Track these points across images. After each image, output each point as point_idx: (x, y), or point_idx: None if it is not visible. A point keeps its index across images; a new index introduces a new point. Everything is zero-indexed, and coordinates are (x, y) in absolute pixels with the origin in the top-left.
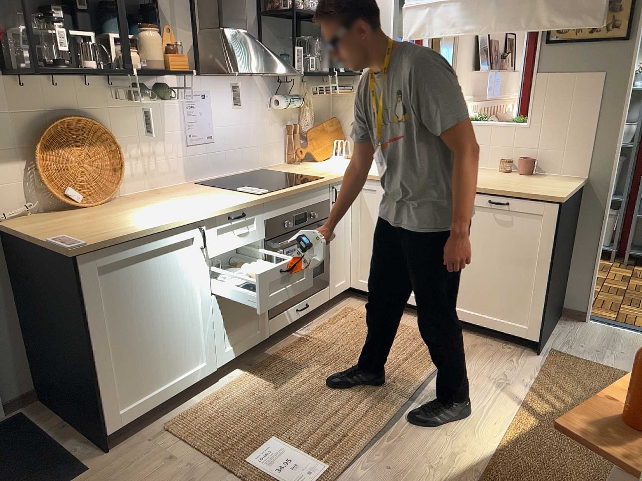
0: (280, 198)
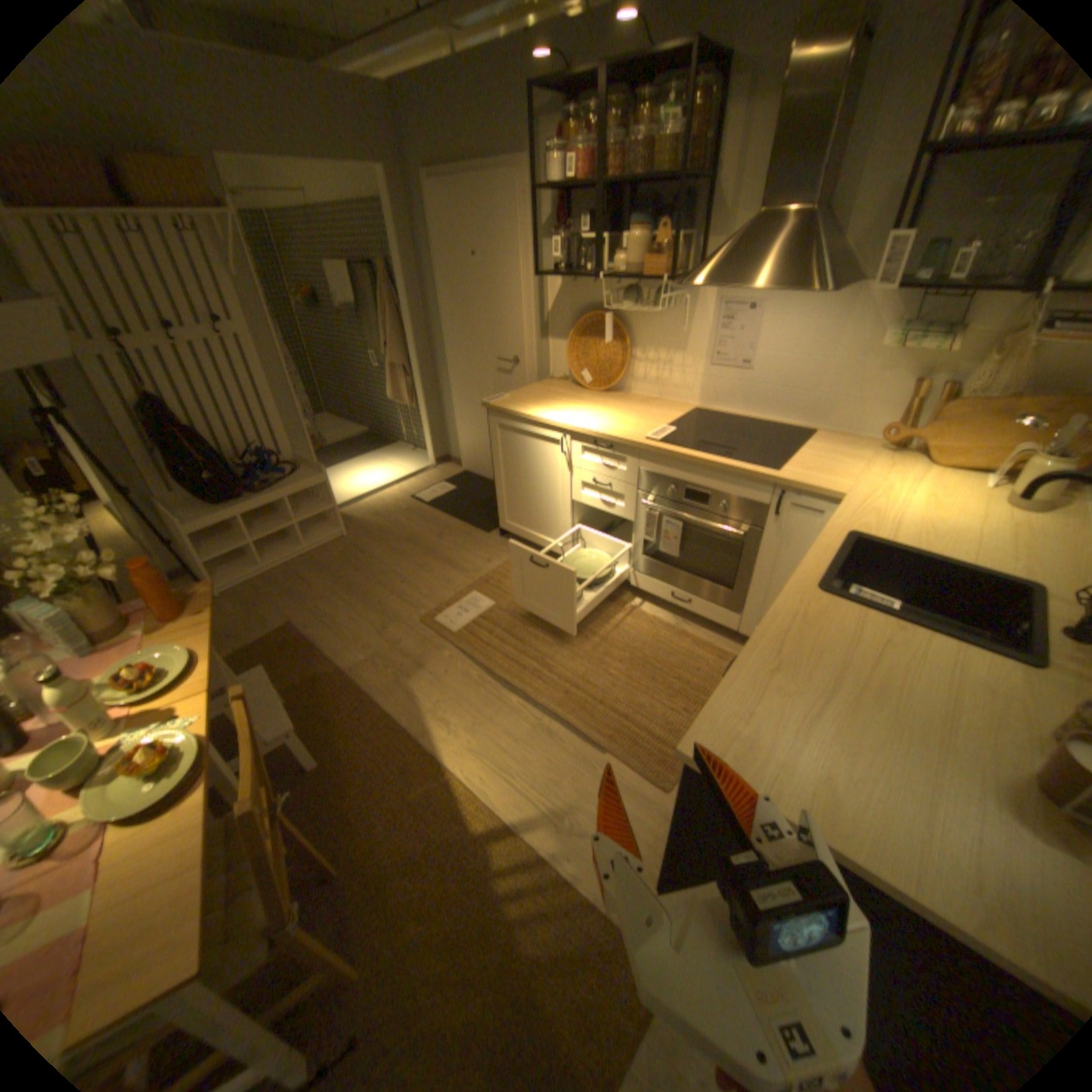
0: (663, 455)
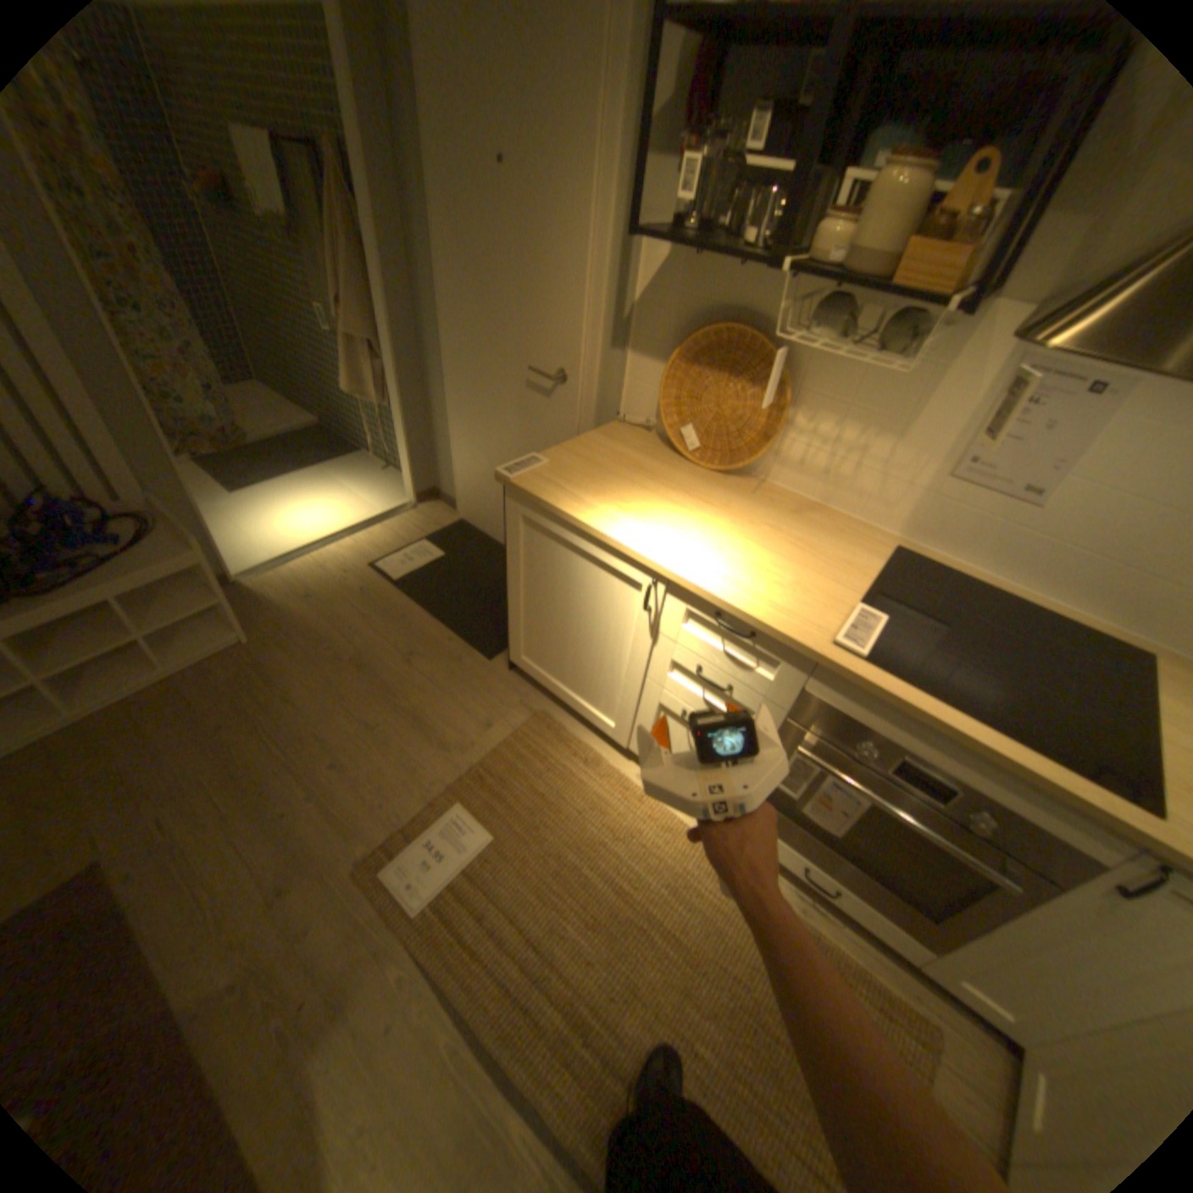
0: (877, 695)
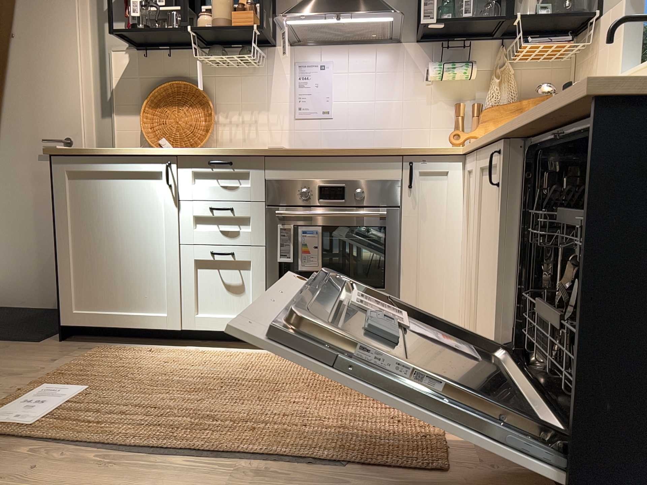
0: (292, 156)
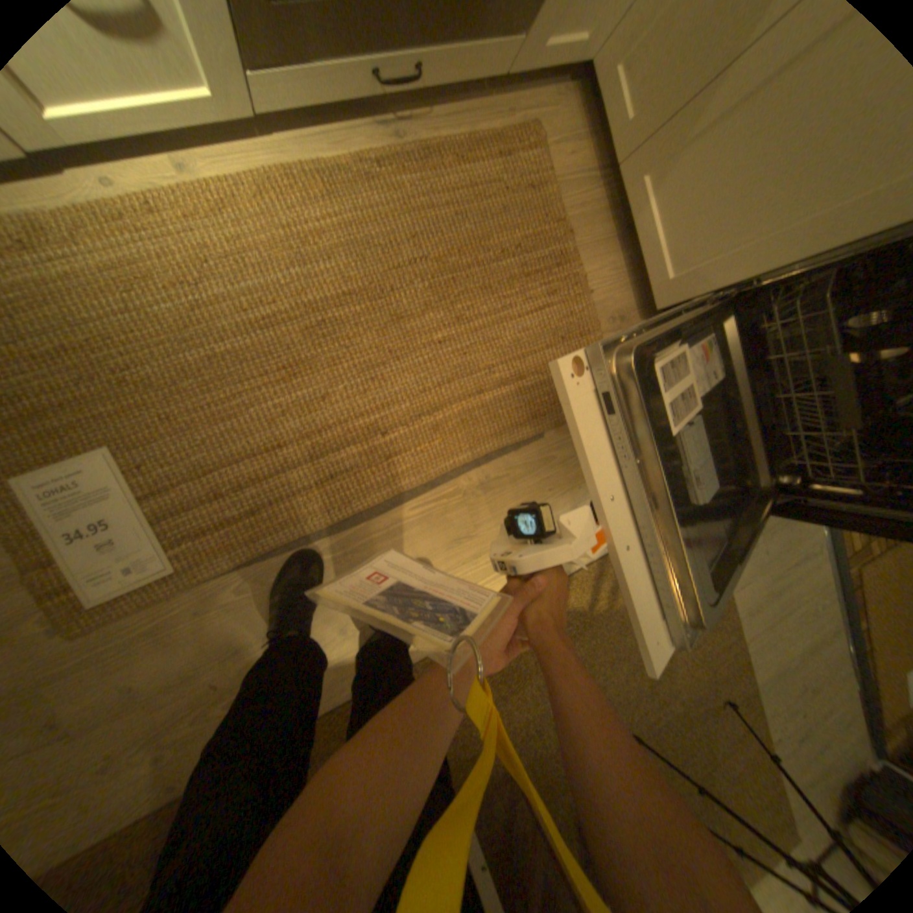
0: None
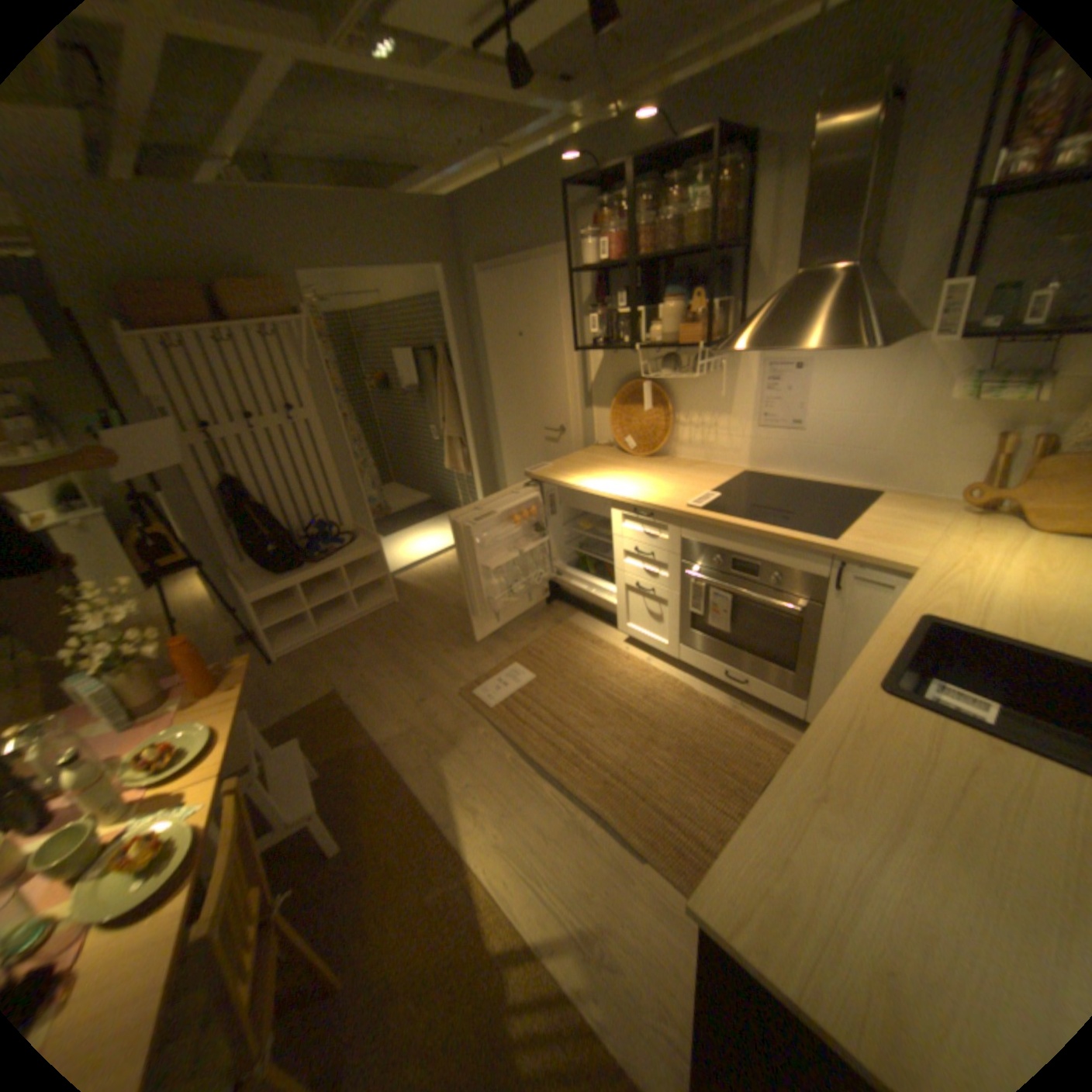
0: (705, 523)
